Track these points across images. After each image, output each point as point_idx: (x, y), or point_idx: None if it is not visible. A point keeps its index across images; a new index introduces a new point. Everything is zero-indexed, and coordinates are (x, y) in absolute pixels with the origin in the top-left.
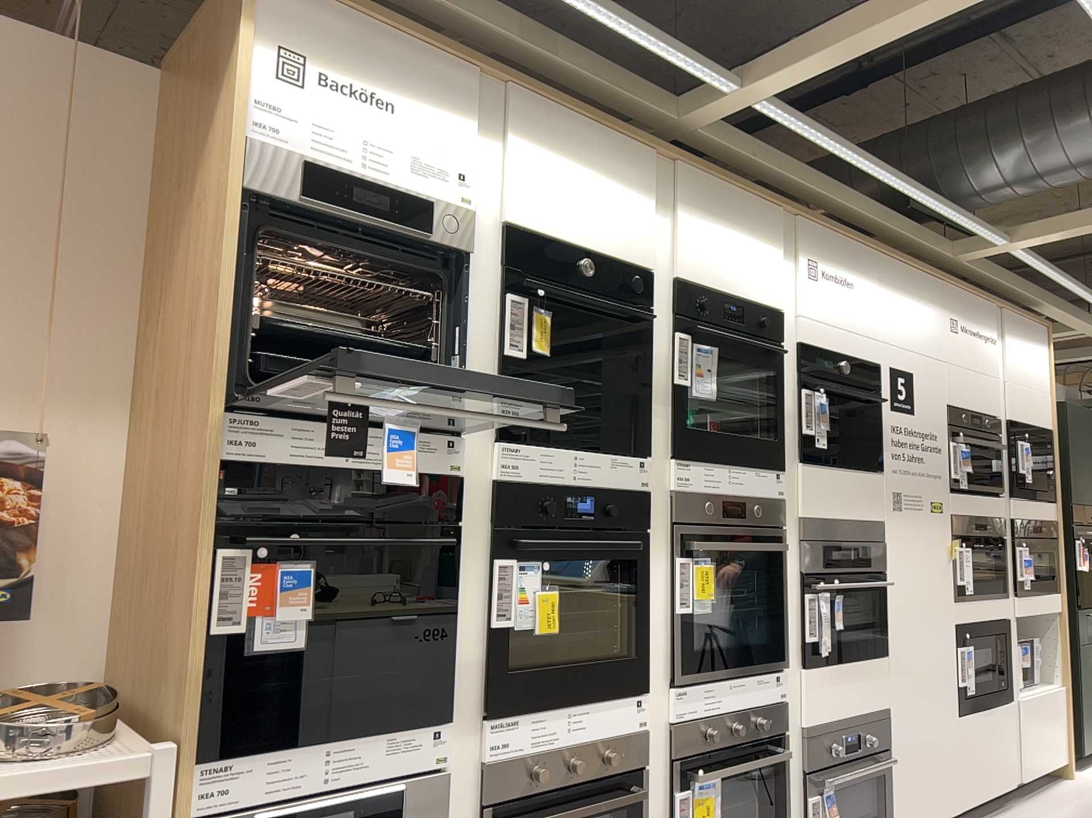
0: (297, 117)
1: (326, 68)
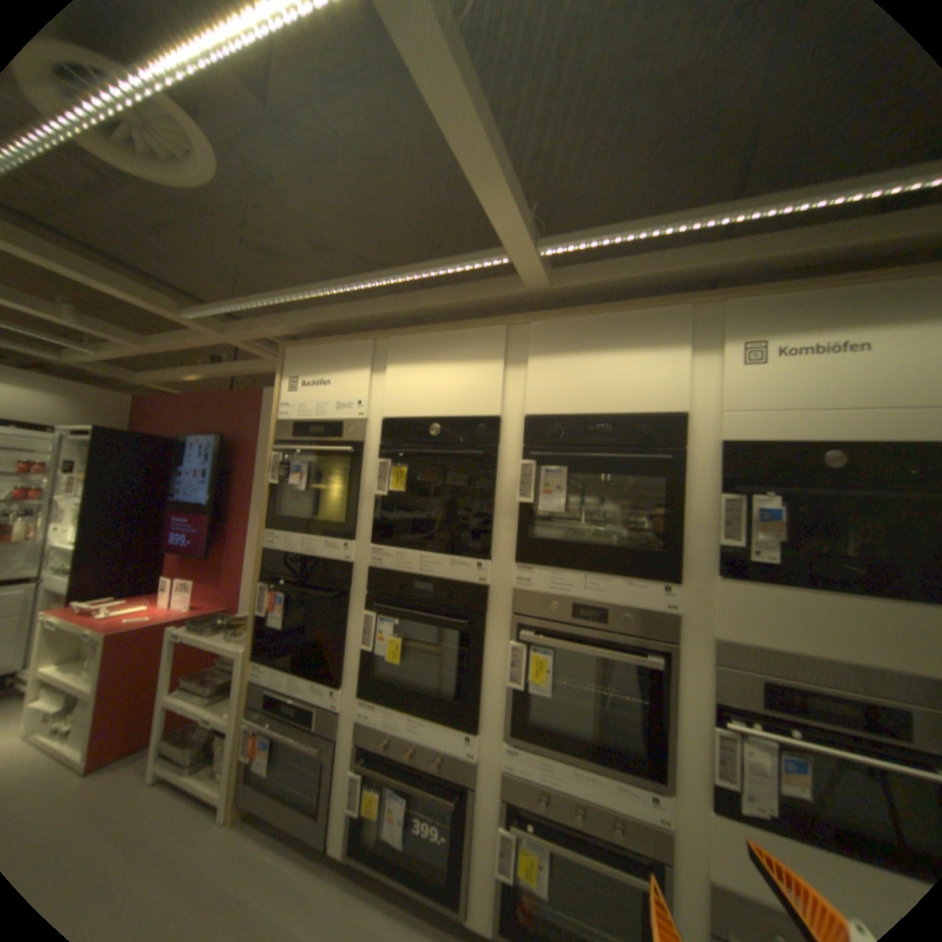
0: (288, 401)
1: (299, 373)
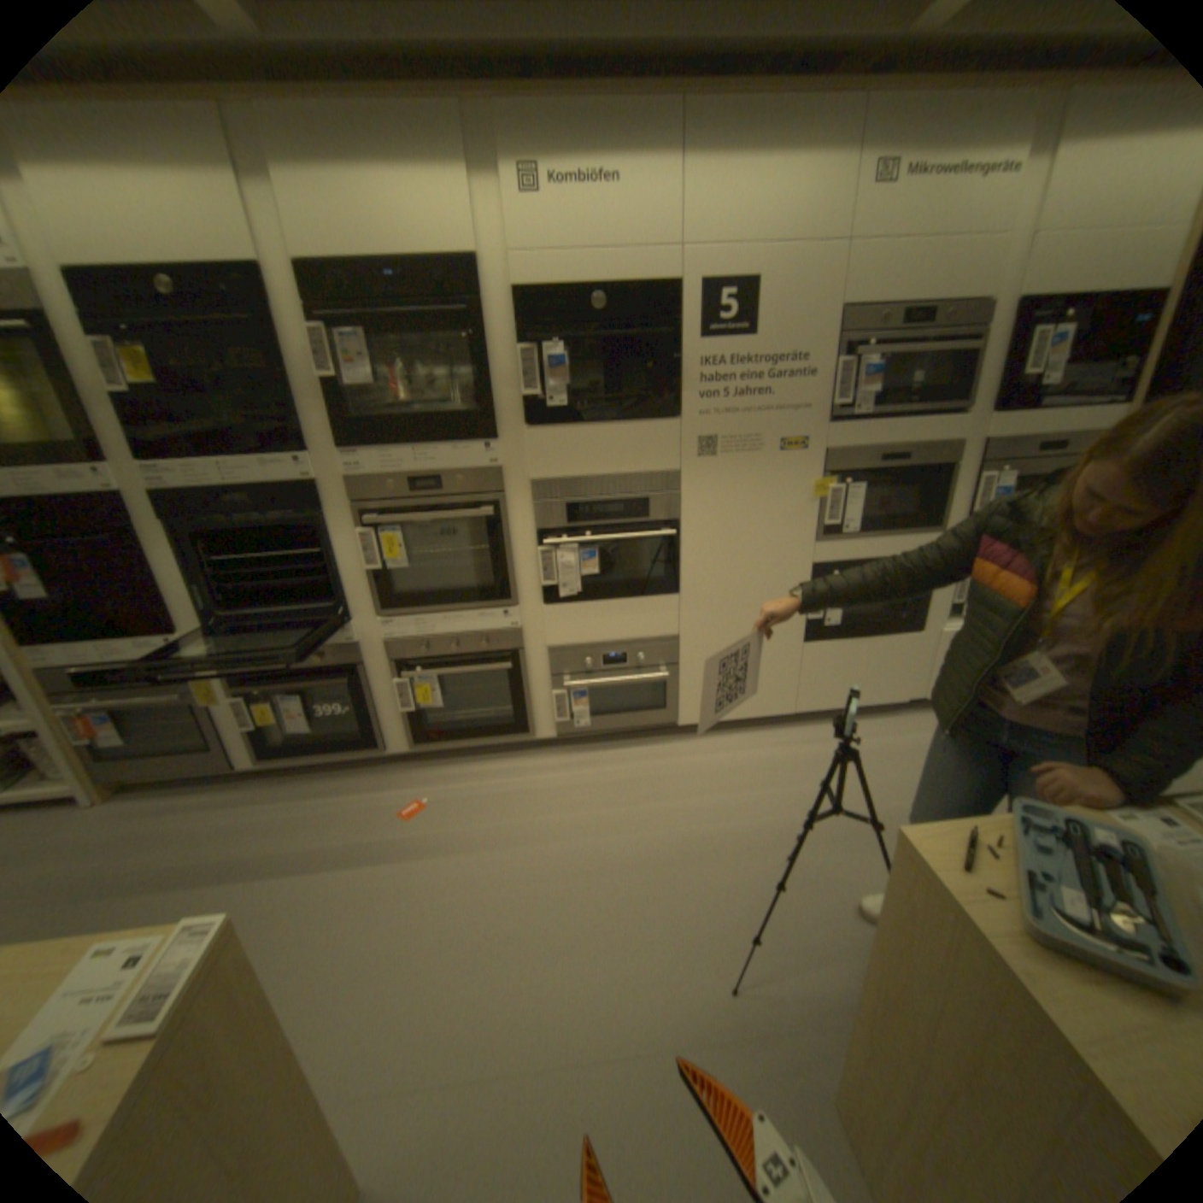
0: None
1: None
